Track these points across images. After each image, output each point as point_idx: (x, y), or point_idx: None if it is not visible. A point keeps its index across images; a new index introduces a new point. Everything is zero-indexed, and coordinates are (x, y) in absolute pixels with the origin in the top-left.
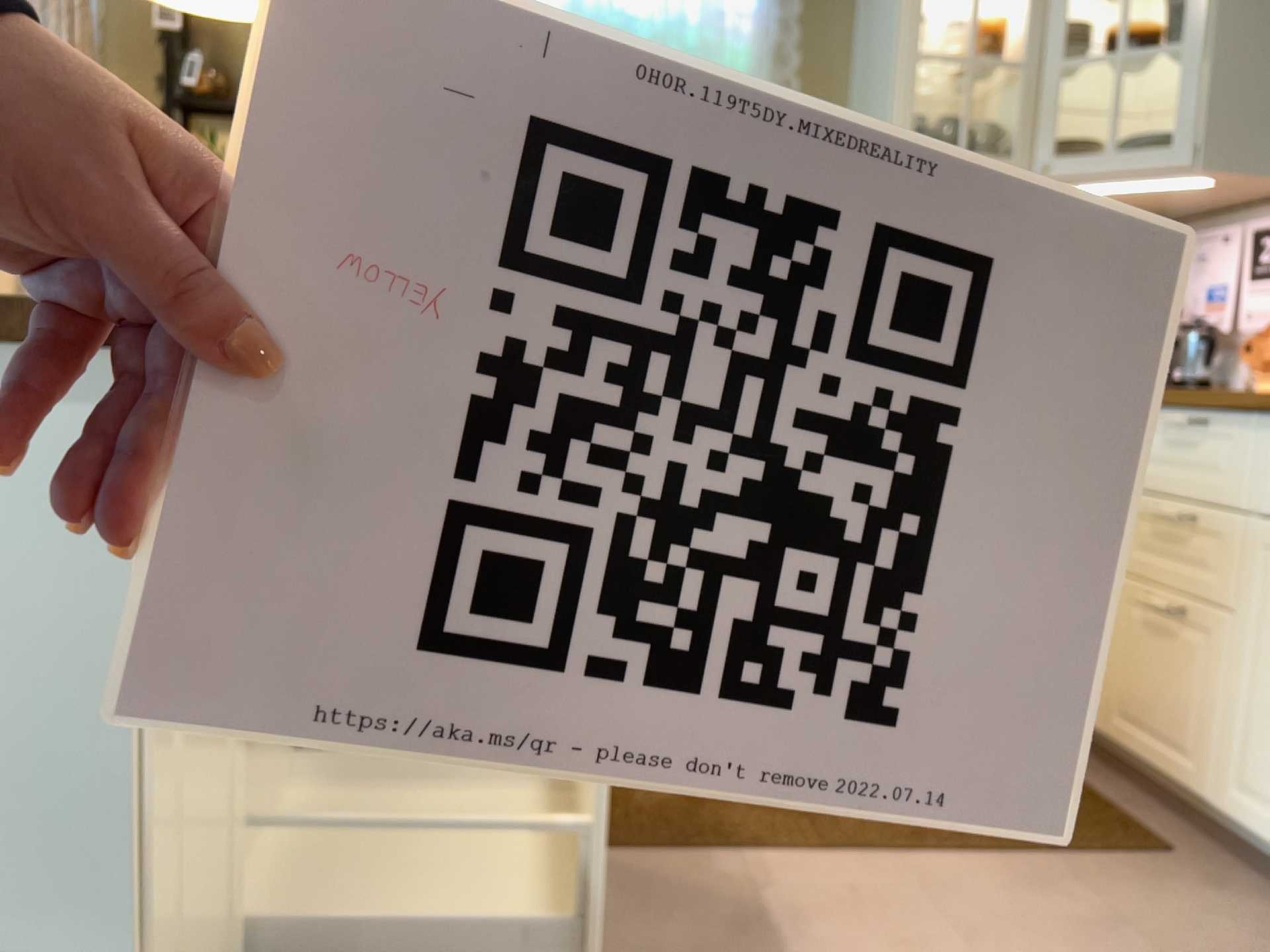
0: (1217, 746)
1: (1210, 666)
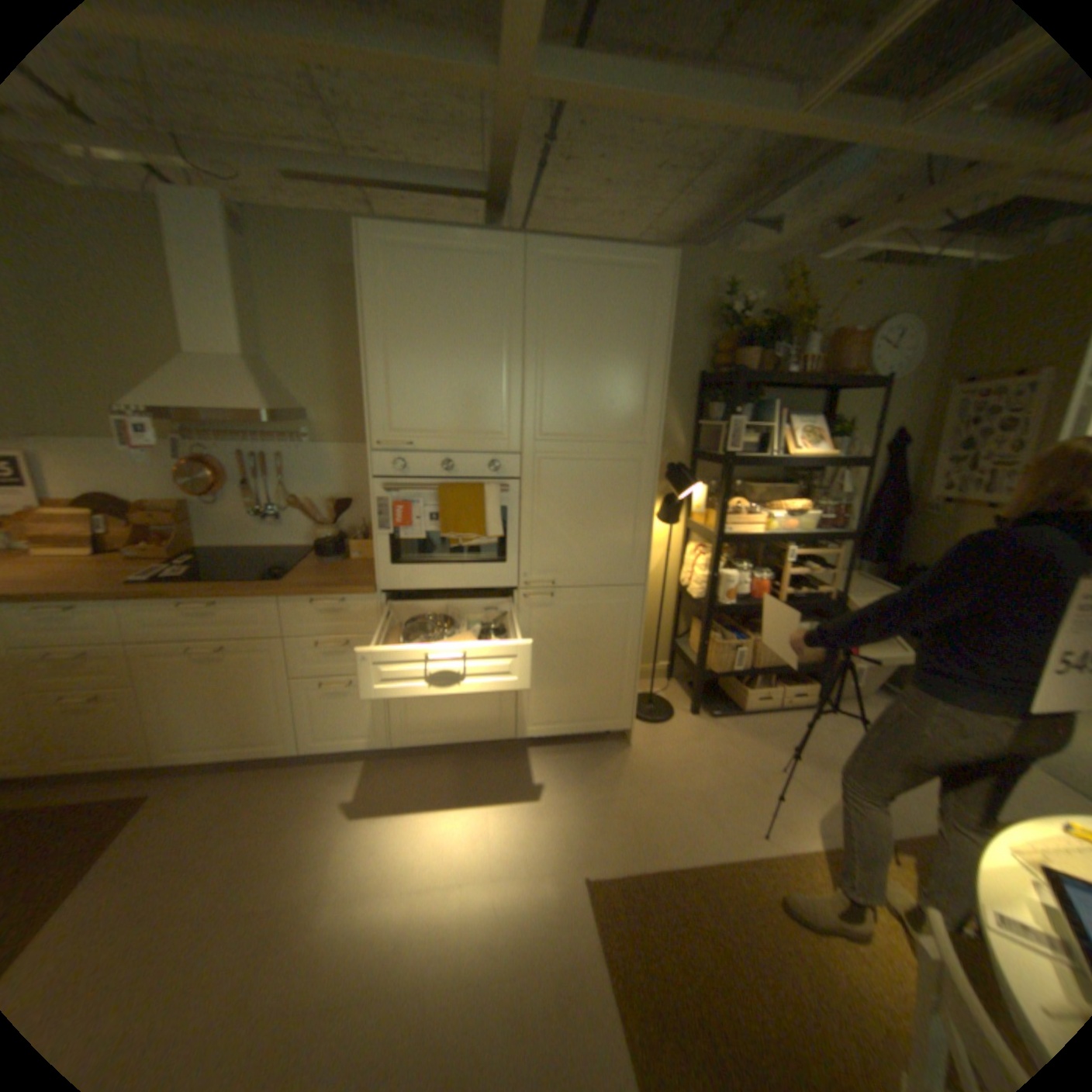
0: (140, 745)
1: (120, 715)
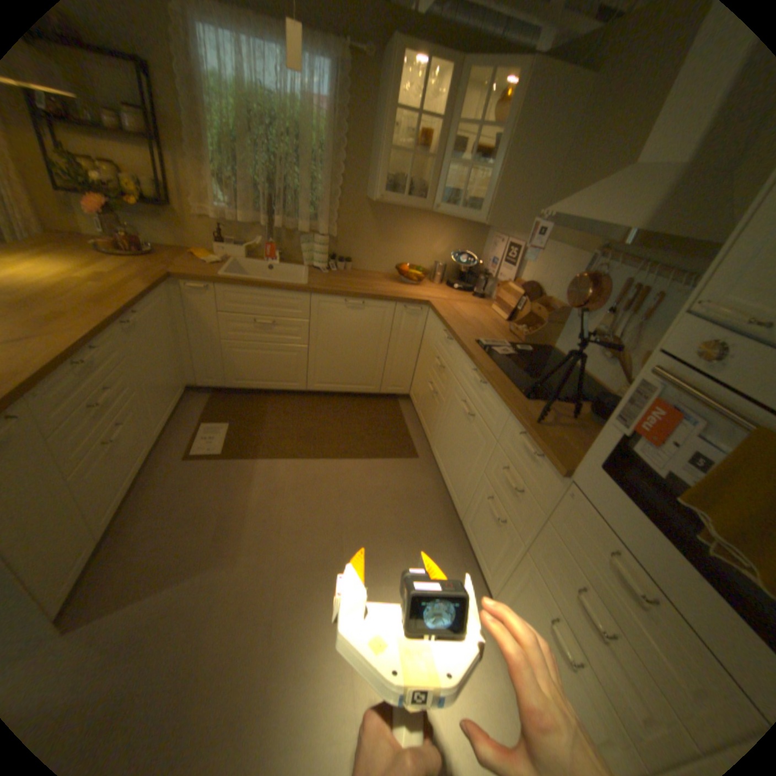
0: (433, 433)
1: (437, 411)
